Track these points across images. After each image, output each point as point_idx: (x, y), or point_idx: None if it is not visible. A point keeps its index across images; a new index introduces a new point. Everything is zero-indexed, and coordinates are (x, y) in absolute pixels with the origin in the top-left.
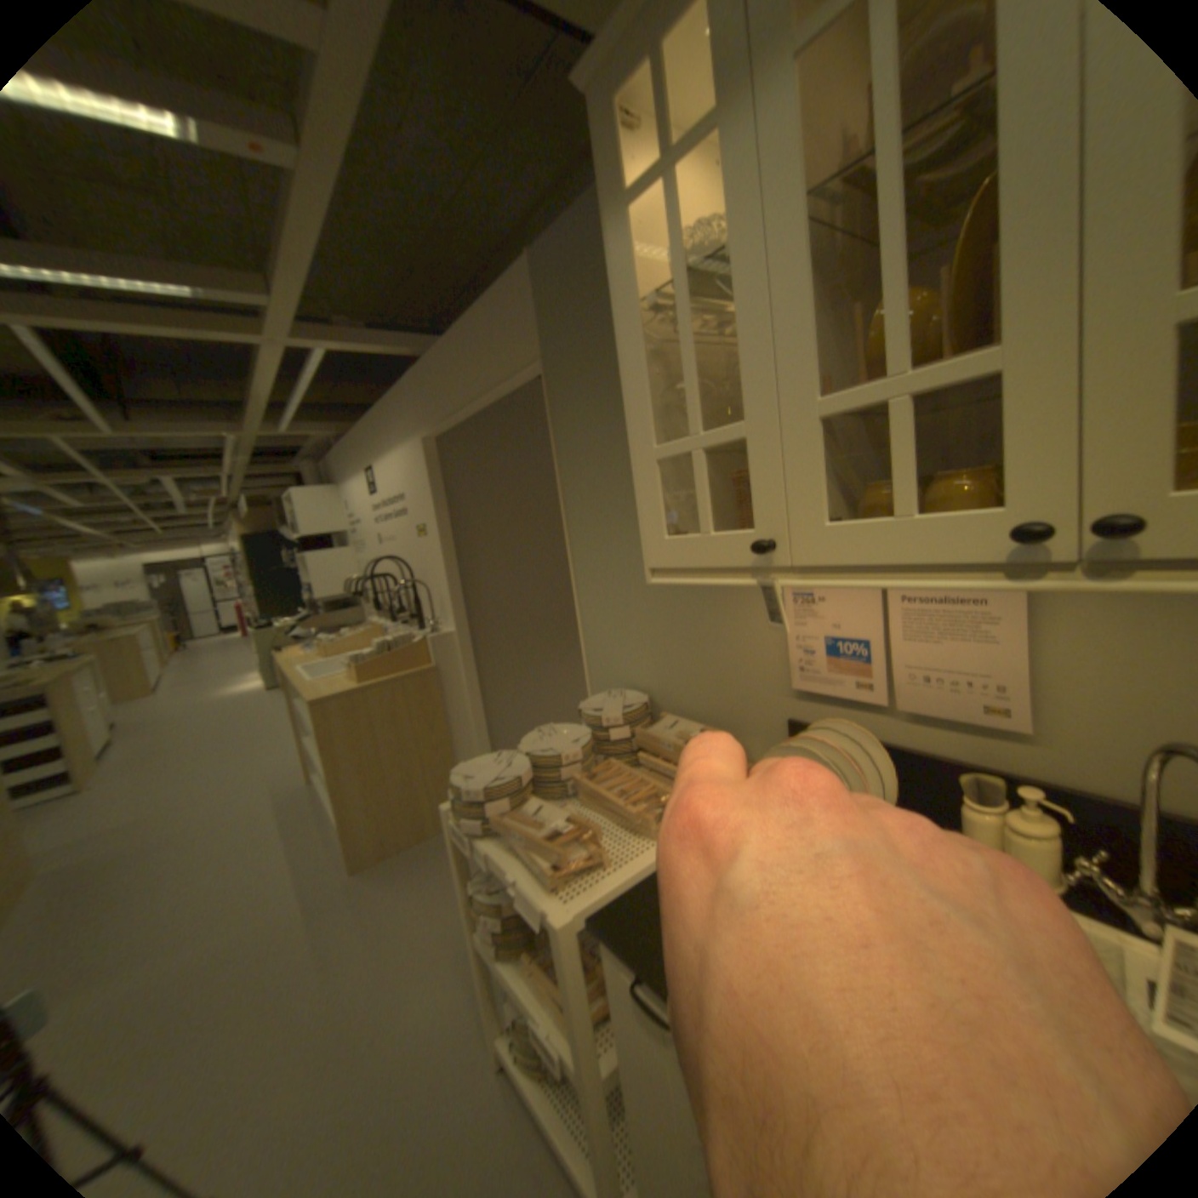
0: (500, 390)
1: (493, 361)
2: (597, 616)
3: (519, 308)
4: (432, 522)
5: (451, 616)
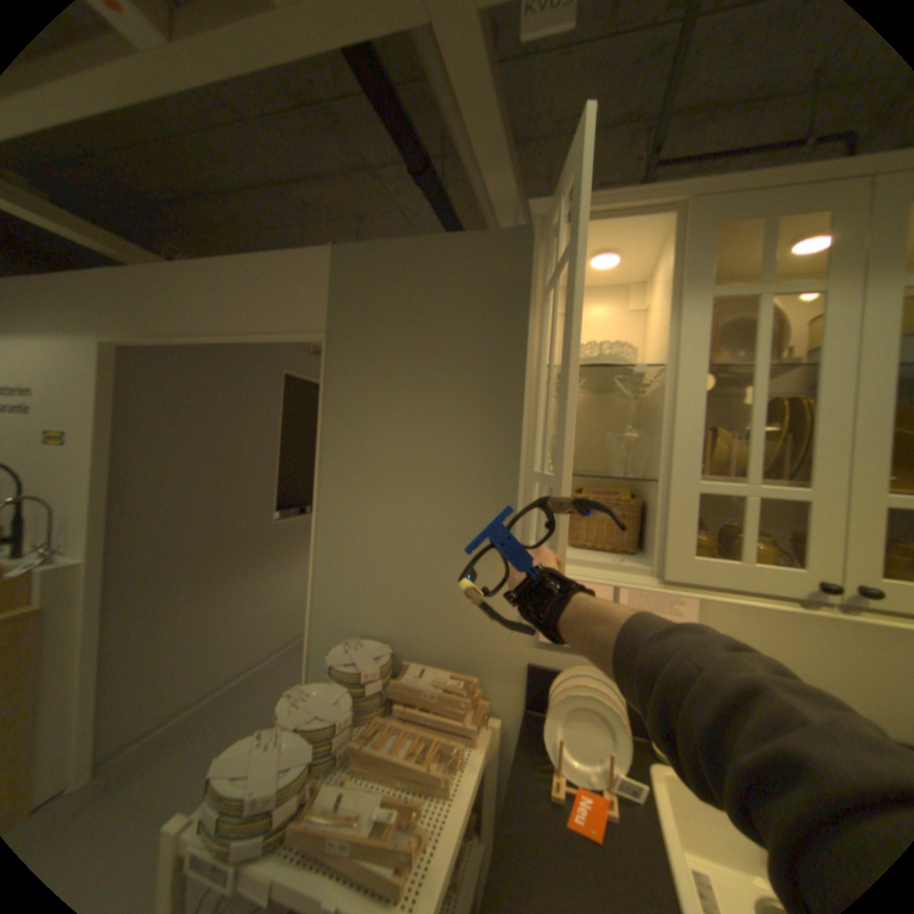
0: (254, 337)
1: (253, 310)
2: (334, 567)
3: (305, 282)
4: (79, 432)
5: (77, 545)
